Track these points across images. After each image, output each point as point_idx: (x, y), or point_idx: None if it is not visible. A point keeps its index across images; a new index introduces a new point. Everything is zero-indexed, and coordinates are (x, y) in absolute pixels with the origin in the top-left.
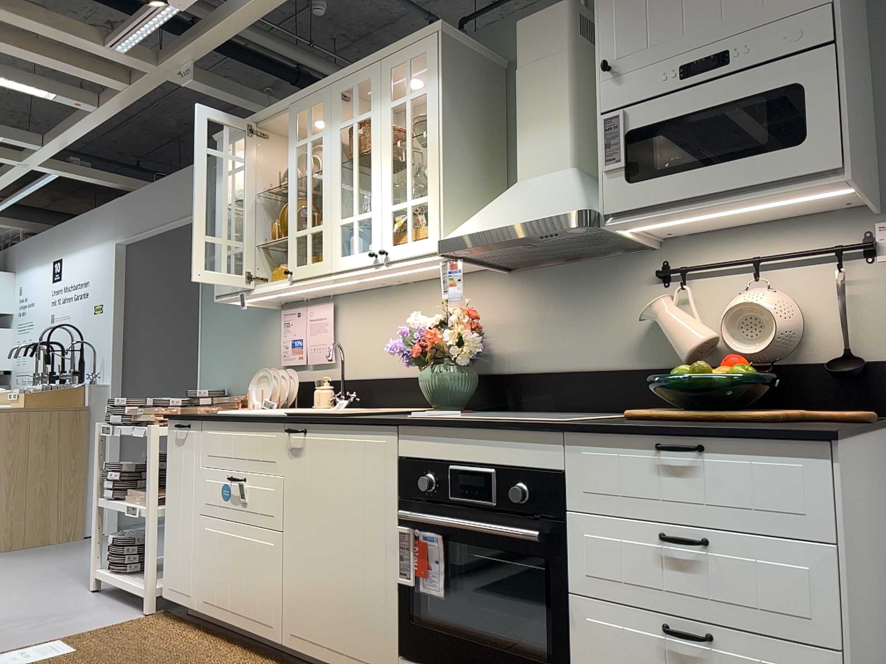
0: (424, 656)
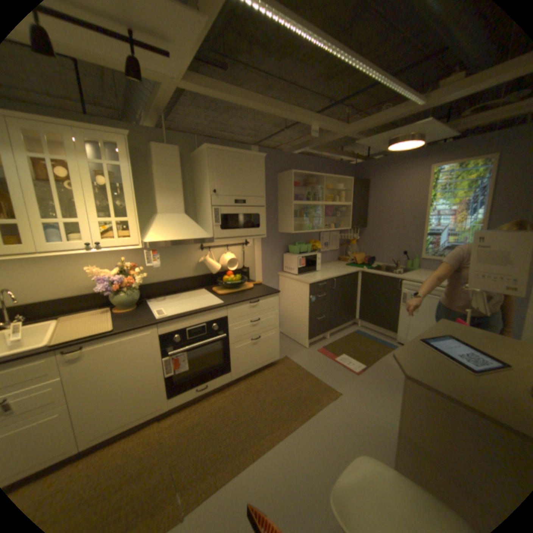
0: (179, 392)
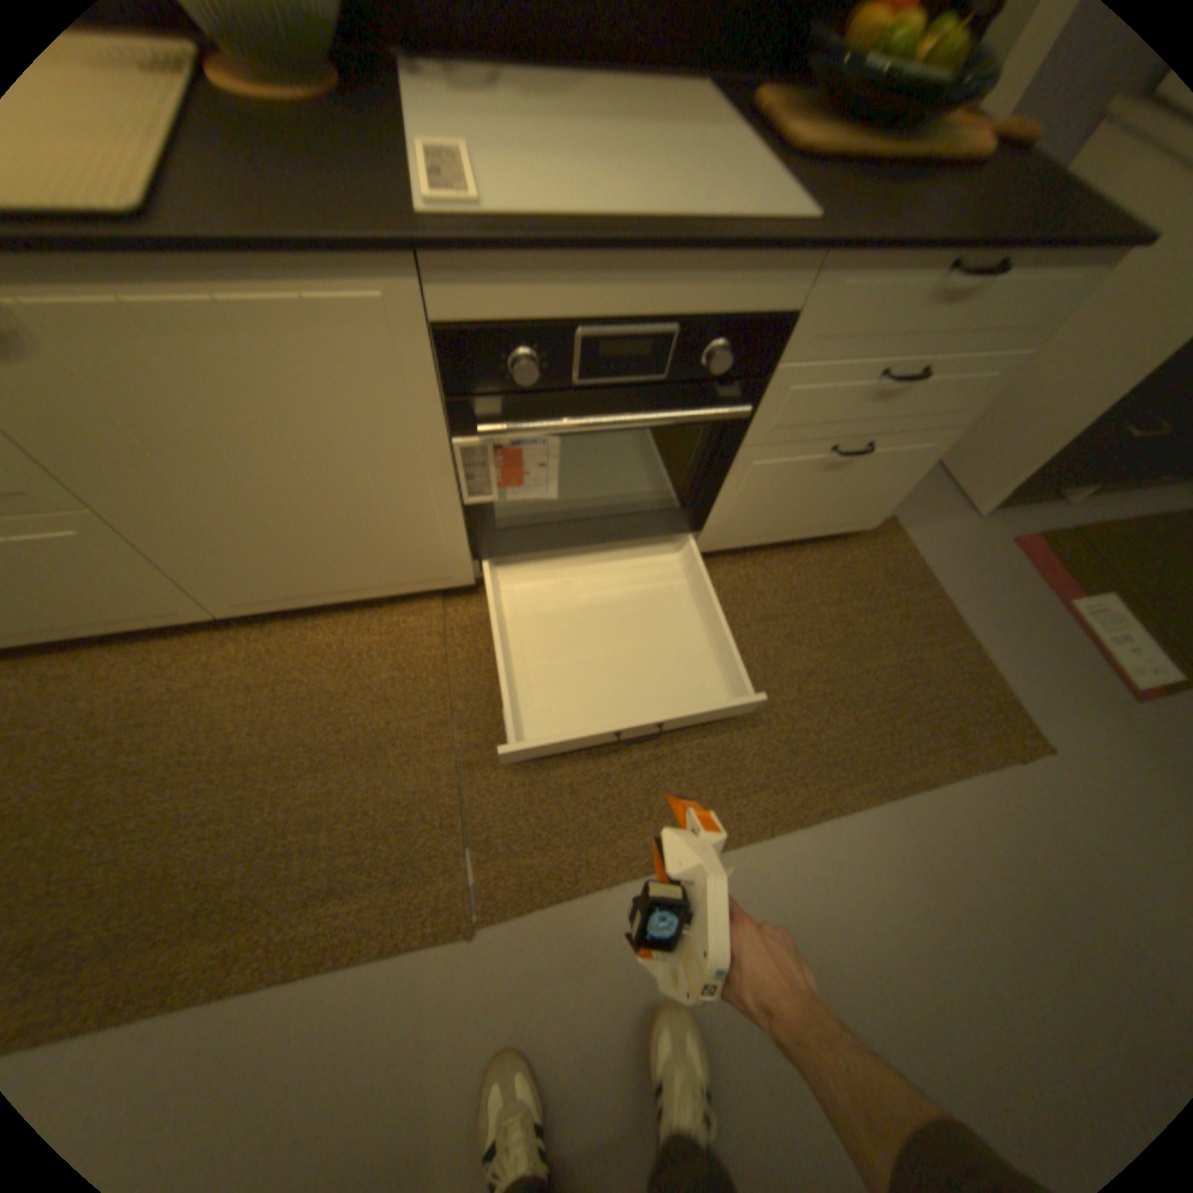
0: (515, 551)
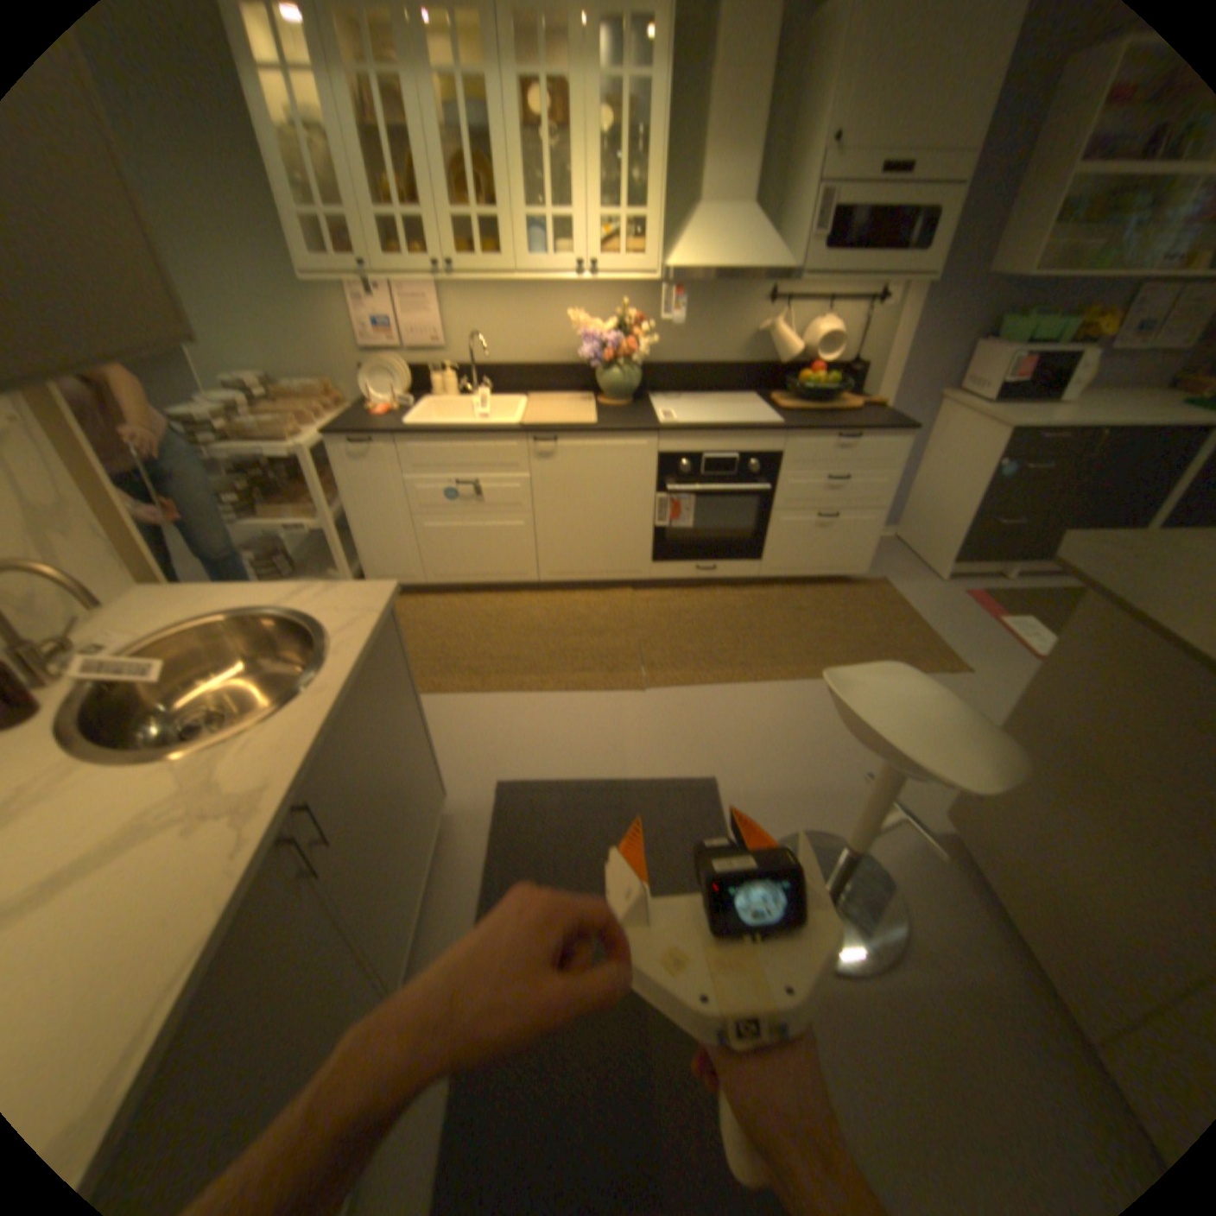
0: (671, 557)
